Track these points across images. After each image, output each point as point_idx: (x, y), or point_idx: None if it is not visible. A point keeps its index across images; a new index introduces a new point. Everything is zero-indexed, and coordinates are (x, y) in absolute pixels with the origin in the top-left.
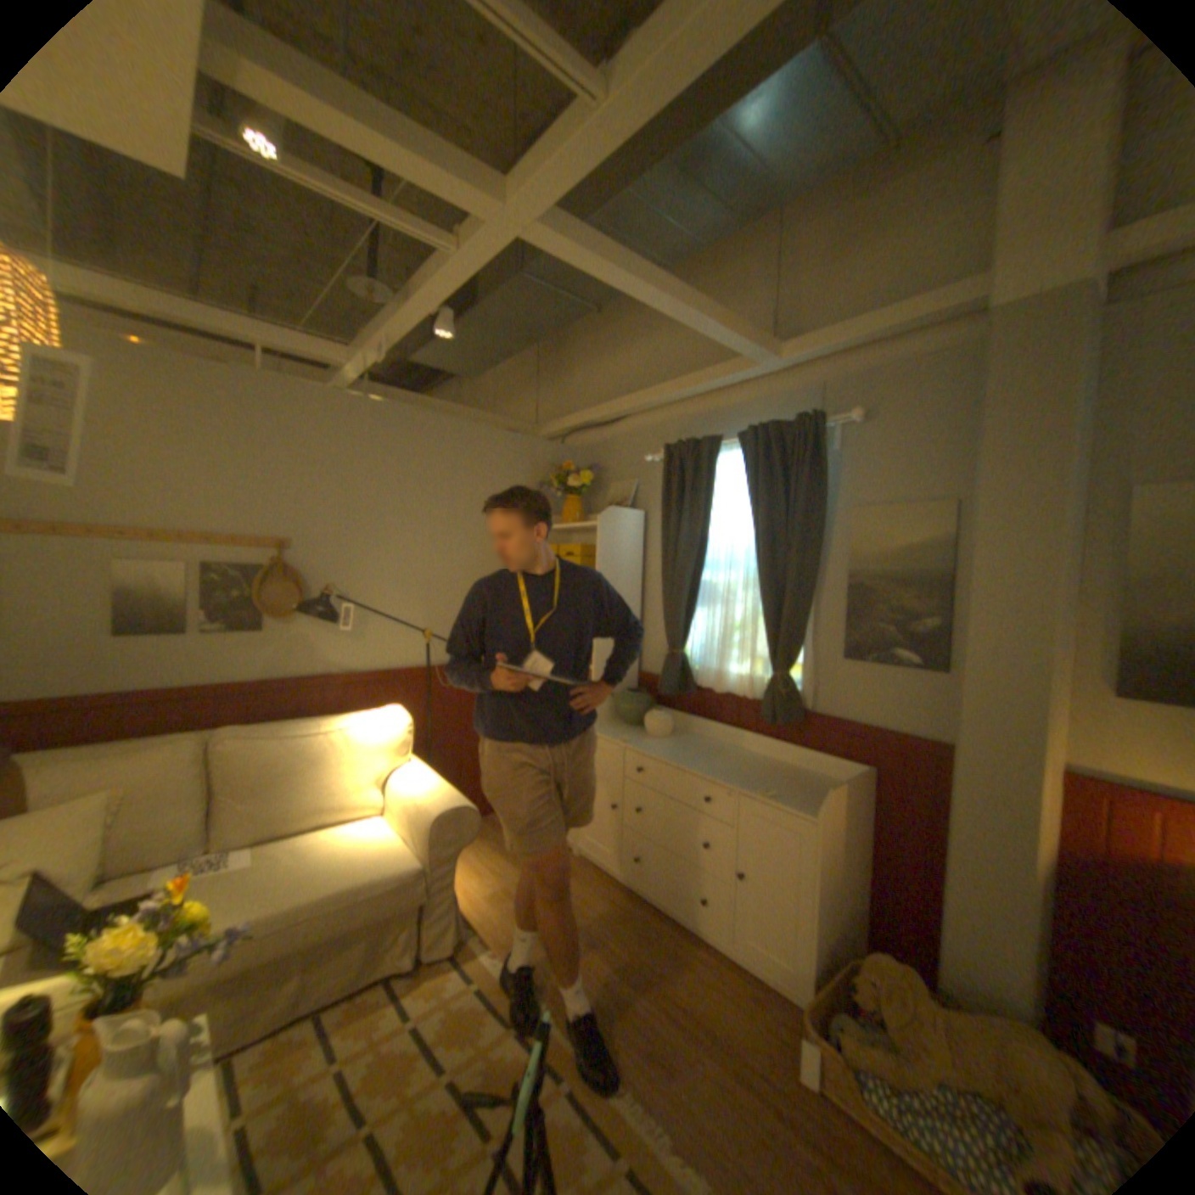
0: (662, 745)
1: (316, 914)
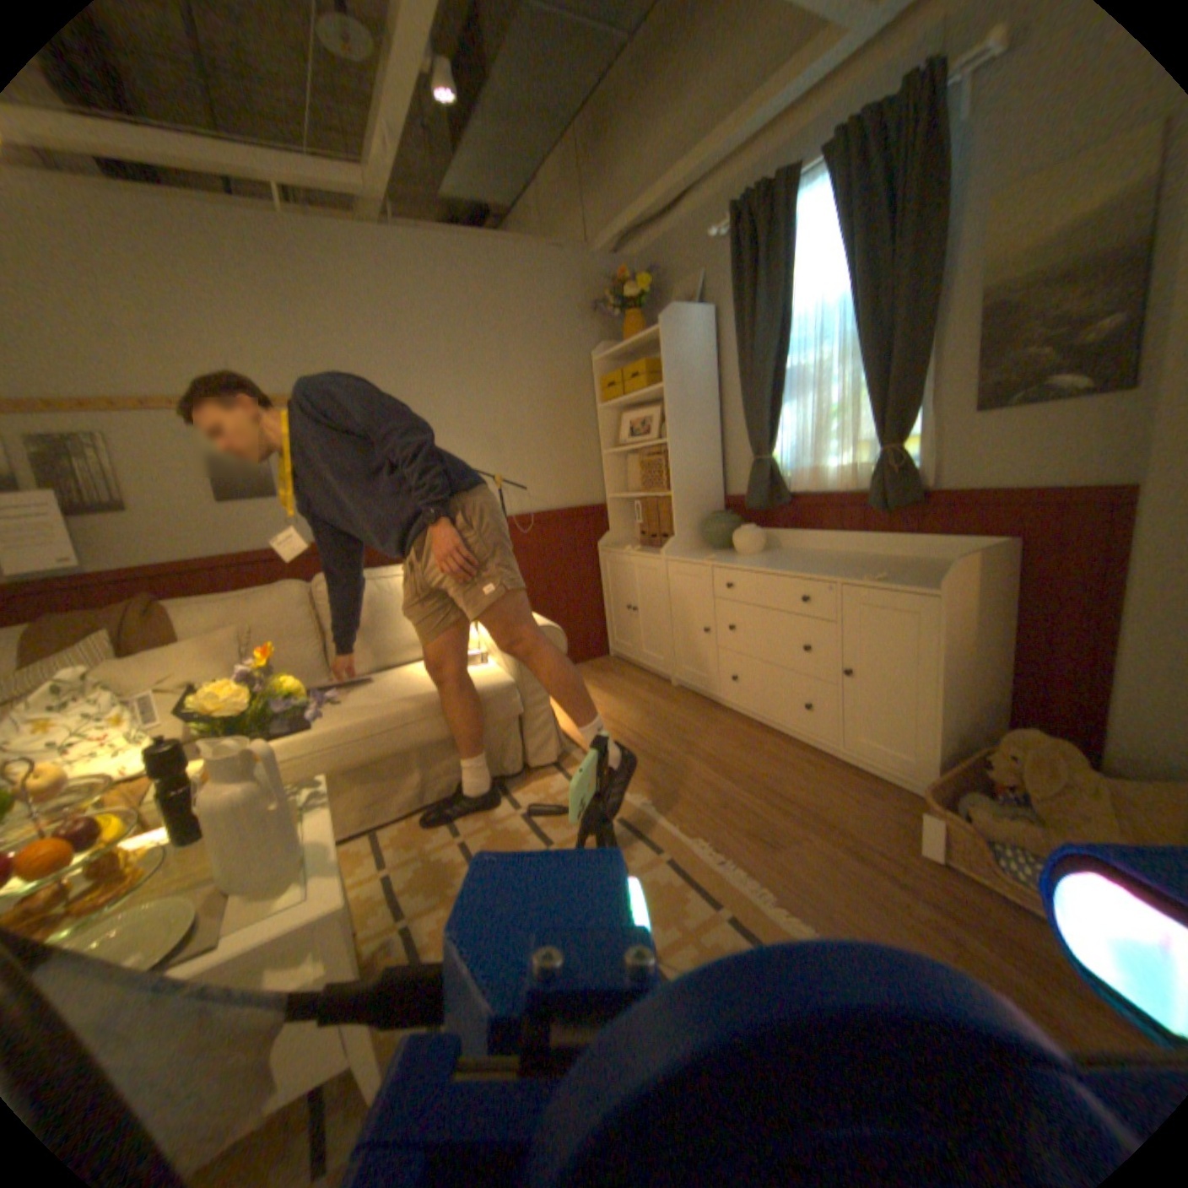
0: (755, 558)
1: (421, 714)
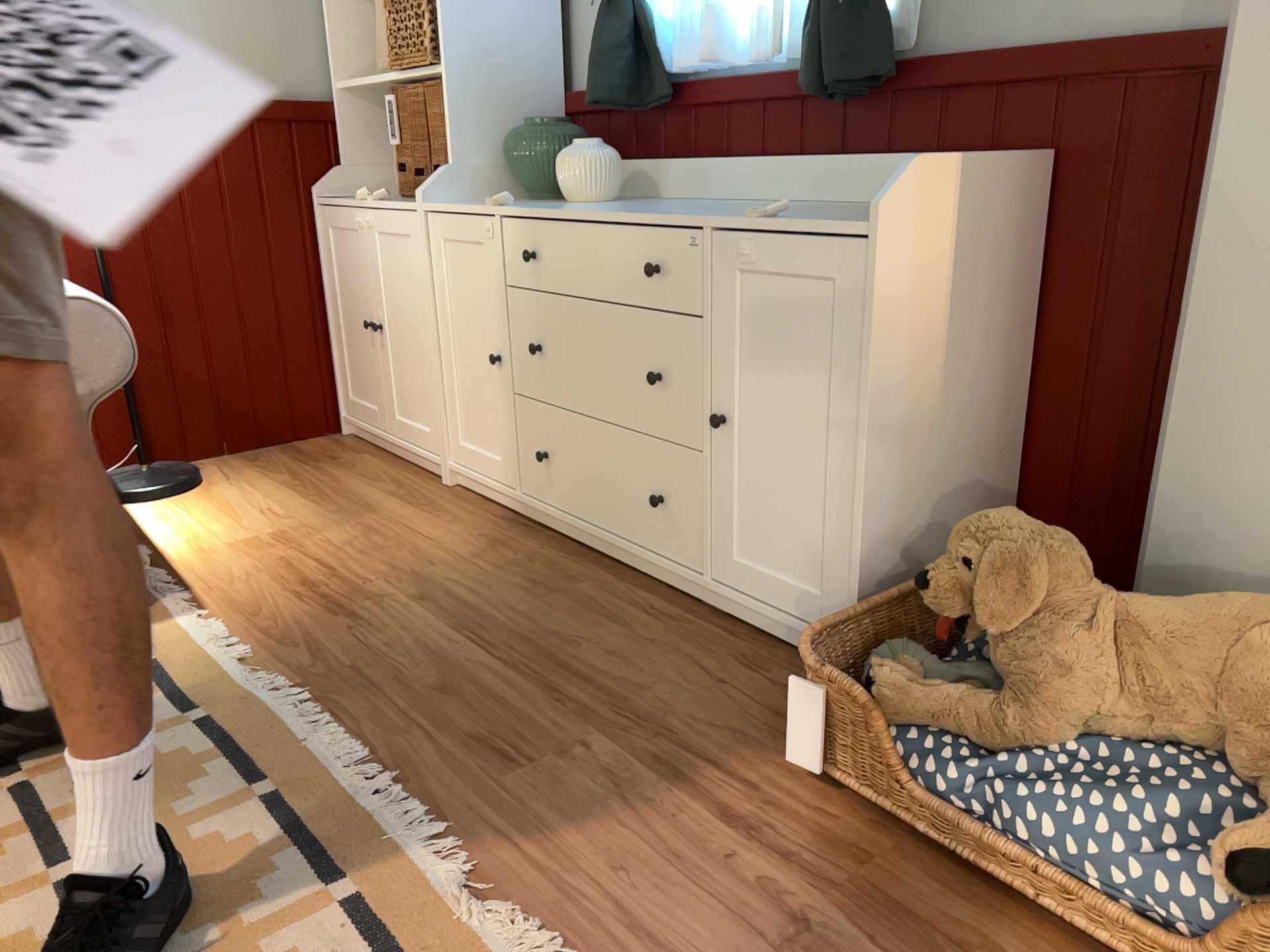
0: (588, 206)
1: None
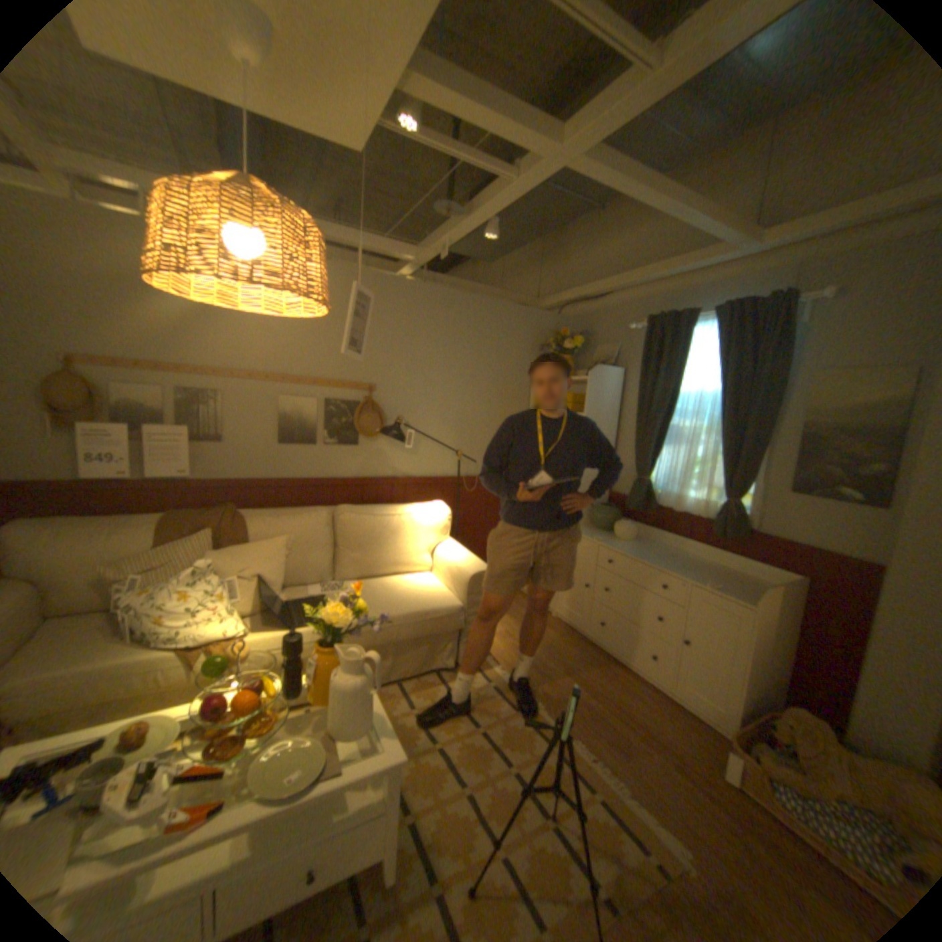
0: (629, 546)
1: (404, 622)
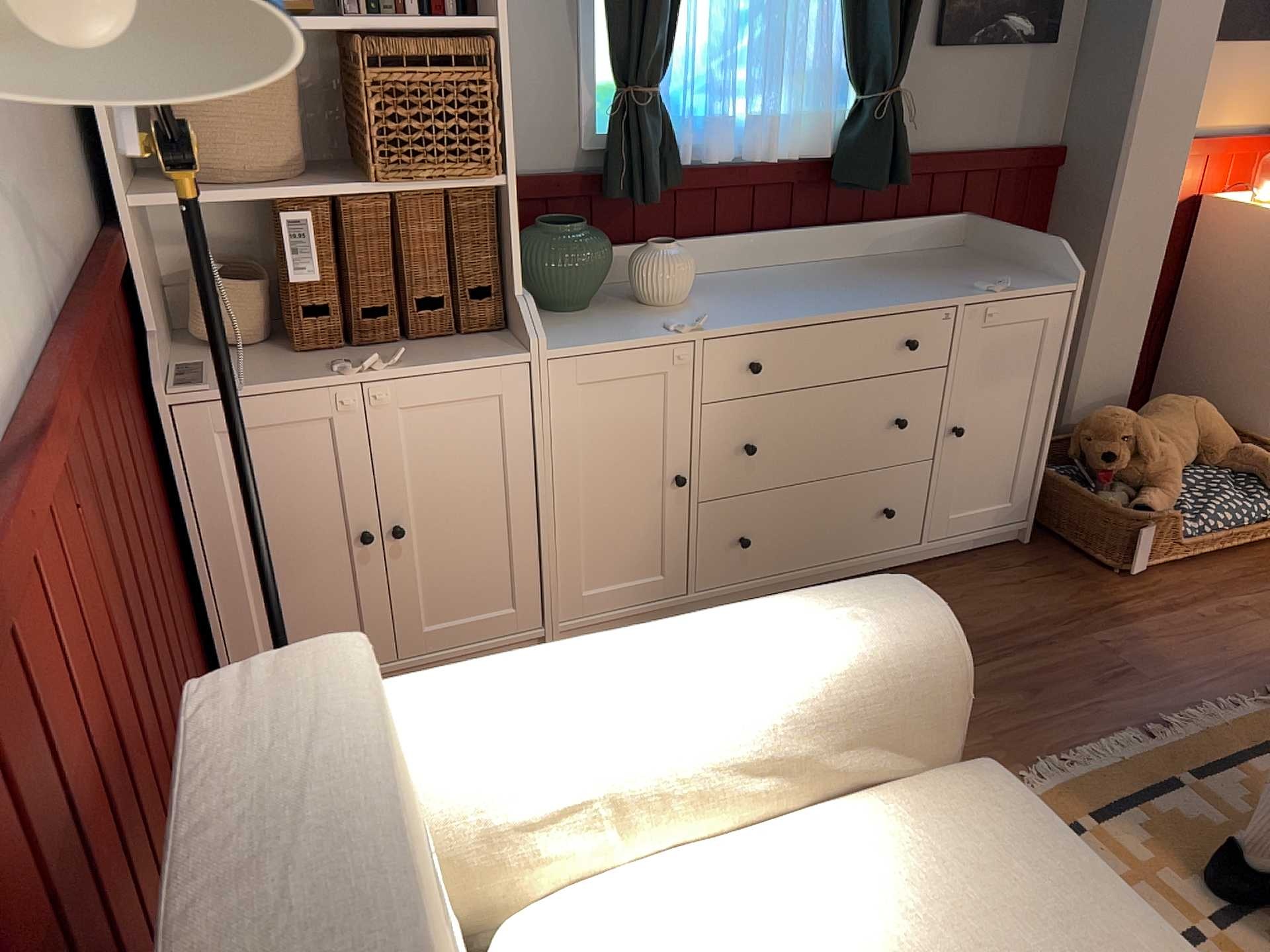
0: (724, 305)
1: None
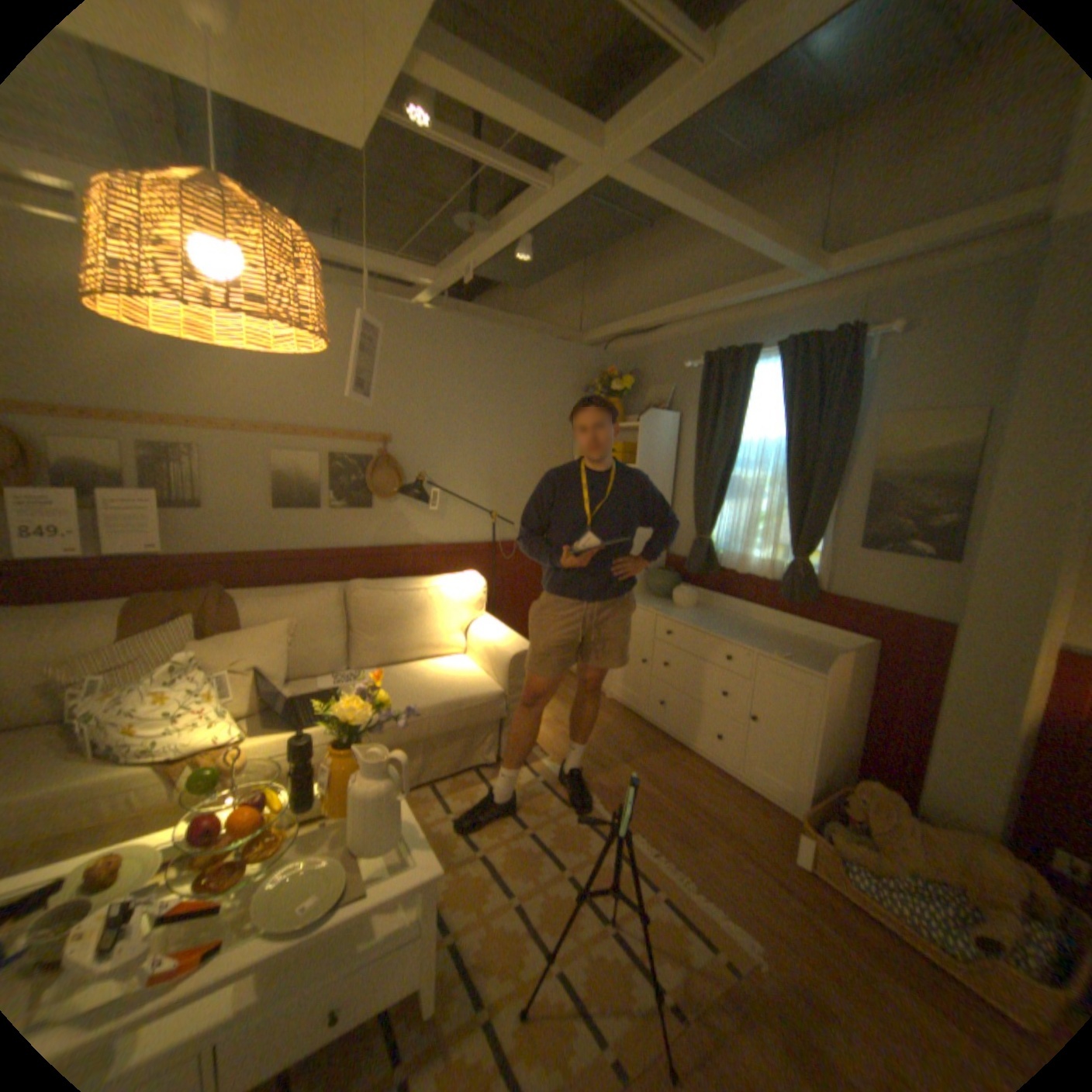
0: (689, 614)
1: (434, 714)
